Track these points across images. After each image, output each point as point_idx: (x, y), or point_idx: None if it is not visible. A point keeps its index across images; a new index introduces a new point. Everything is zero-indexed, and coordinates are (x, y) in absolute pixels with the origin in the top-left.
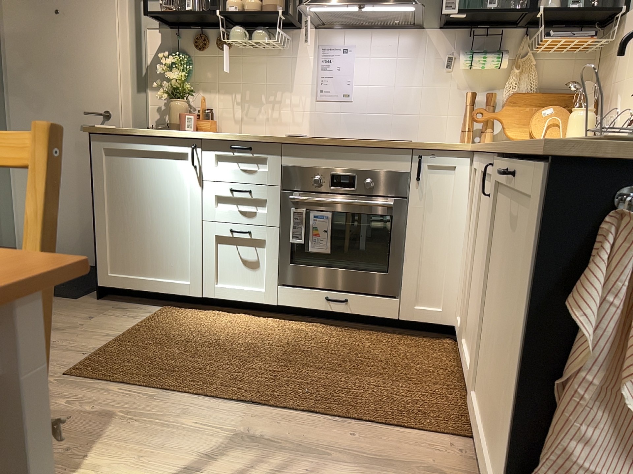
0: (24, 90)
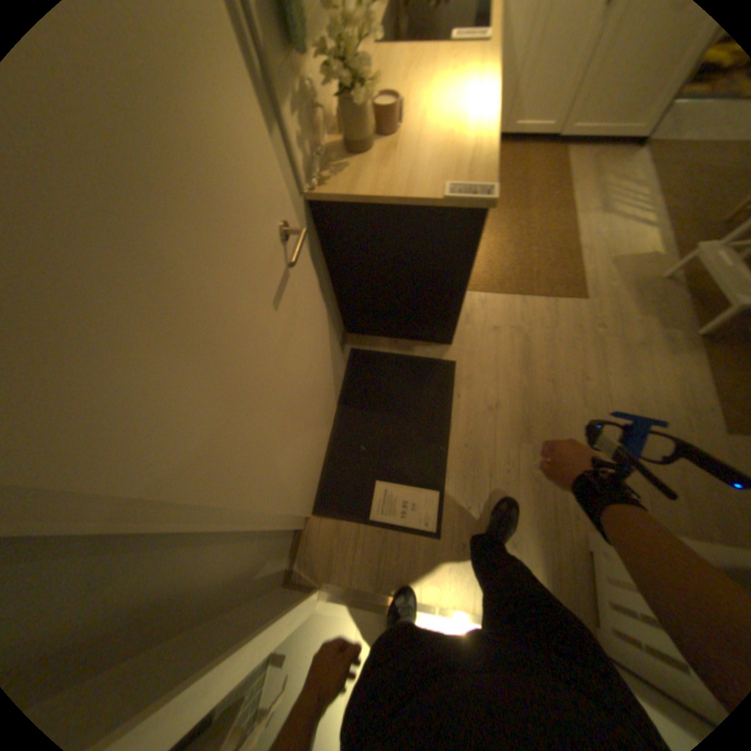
0: (159, 423)
